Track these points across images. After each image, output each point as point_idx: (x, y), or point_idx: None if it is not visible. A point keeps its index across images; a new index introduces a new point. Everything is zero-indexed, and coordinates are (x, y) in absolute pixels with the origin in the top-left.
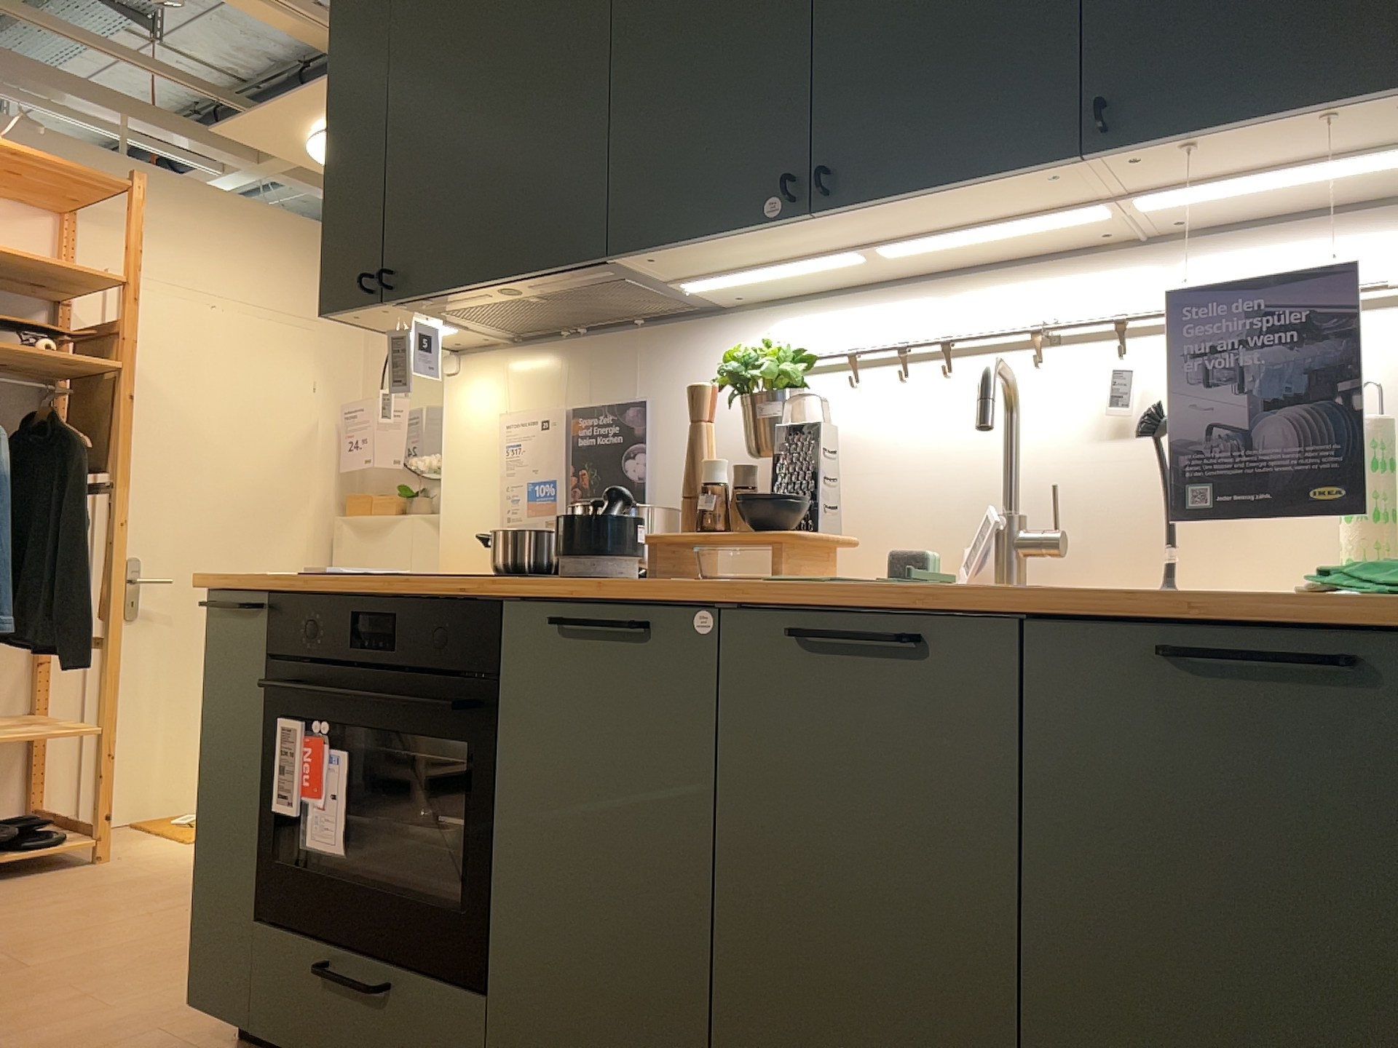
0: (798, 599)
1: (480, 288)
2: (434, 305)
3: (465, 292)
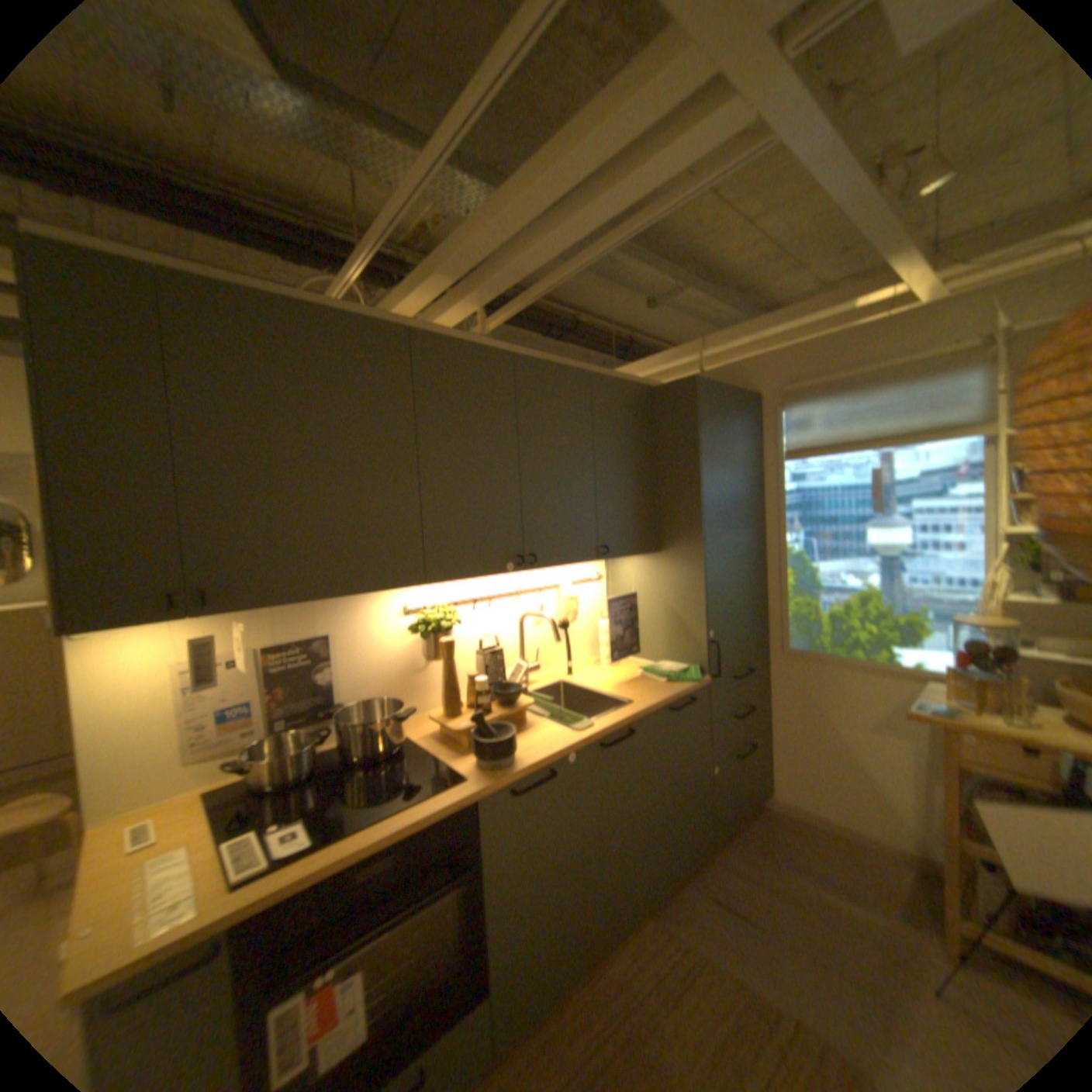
0: (603, 735)
1: (308, 601)
2: (232, 611)
3: (289, 604)
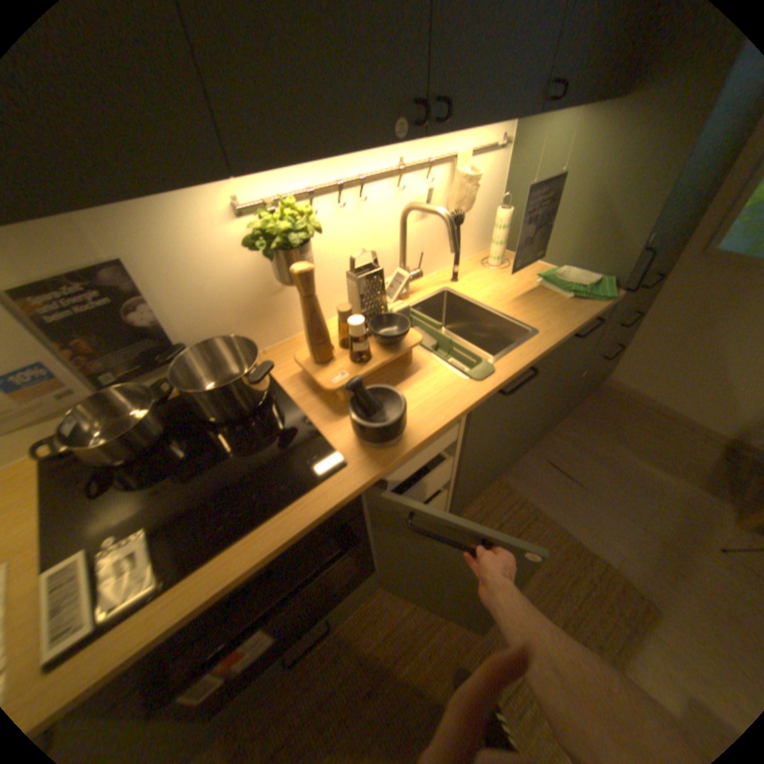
0: (507, 382)
1: None
2: None
3: None
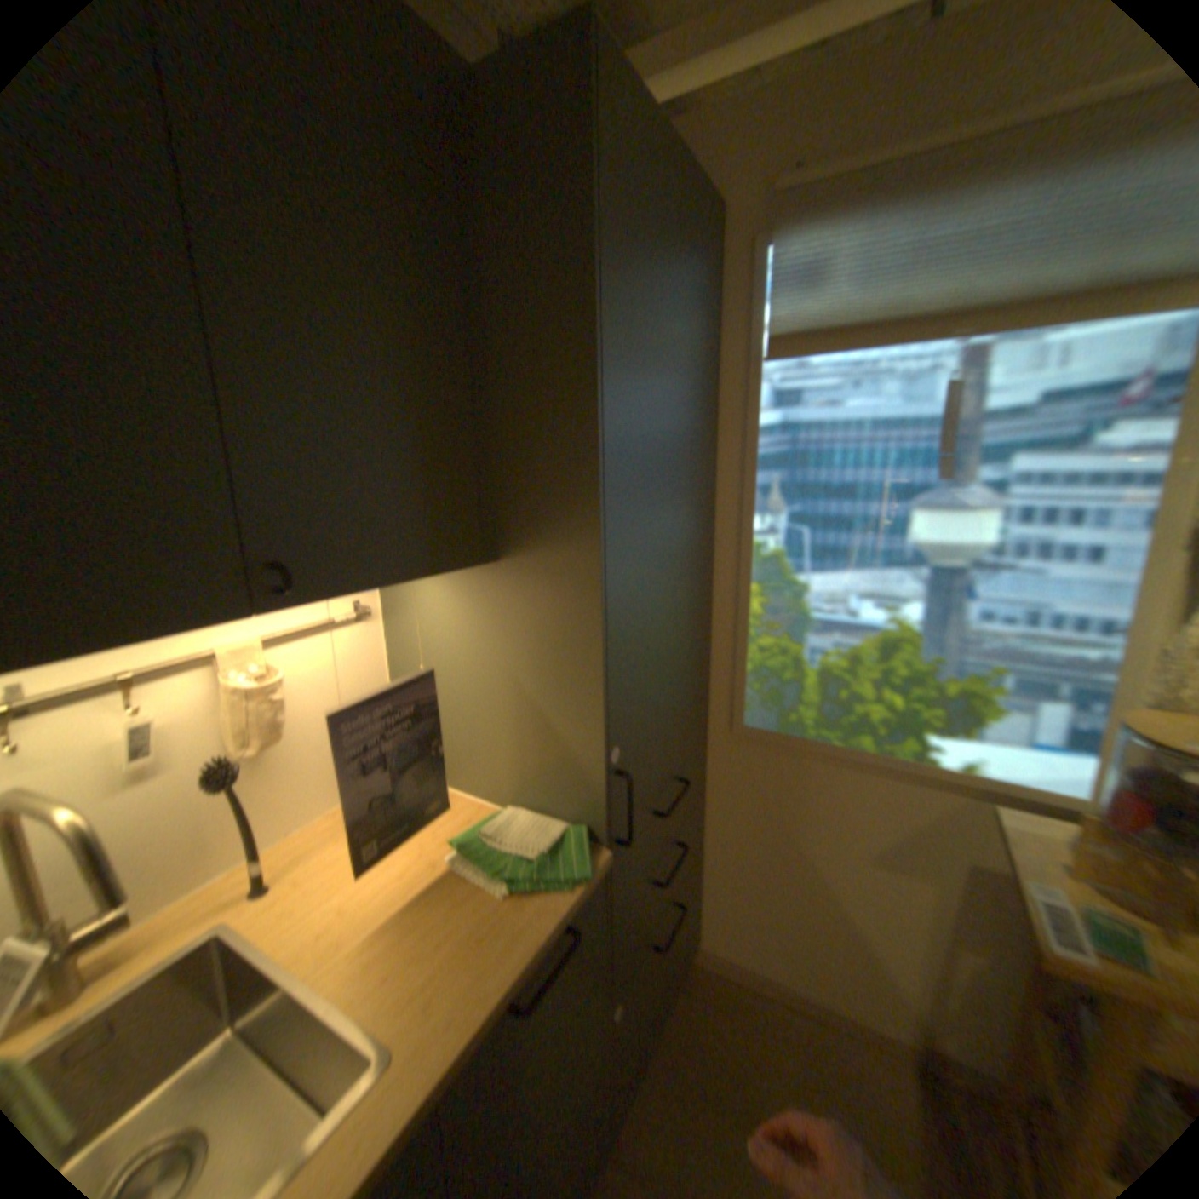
0: None
1: None
2: None
3: None
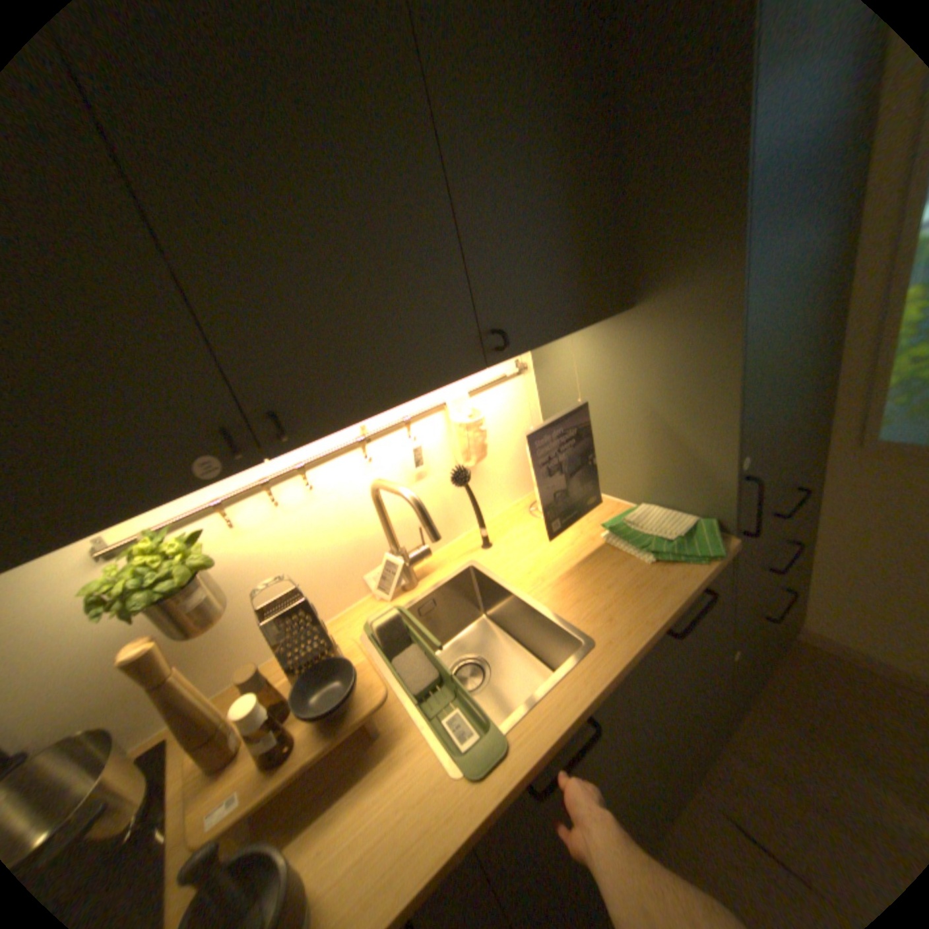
0: (530, 777)
1: None
2: None
3: None
